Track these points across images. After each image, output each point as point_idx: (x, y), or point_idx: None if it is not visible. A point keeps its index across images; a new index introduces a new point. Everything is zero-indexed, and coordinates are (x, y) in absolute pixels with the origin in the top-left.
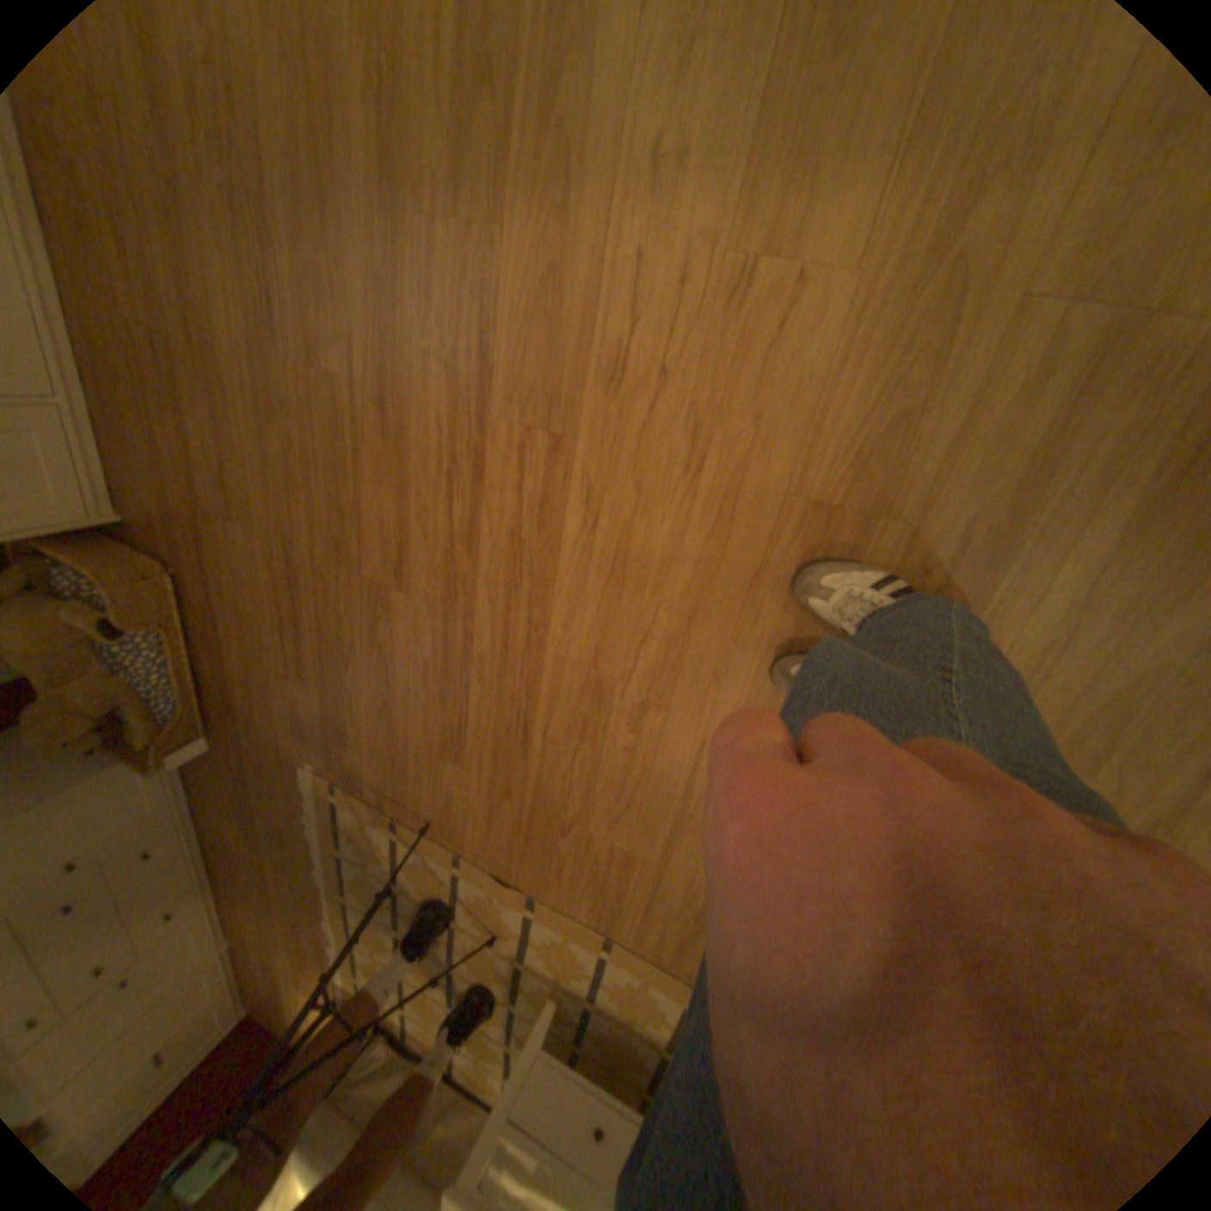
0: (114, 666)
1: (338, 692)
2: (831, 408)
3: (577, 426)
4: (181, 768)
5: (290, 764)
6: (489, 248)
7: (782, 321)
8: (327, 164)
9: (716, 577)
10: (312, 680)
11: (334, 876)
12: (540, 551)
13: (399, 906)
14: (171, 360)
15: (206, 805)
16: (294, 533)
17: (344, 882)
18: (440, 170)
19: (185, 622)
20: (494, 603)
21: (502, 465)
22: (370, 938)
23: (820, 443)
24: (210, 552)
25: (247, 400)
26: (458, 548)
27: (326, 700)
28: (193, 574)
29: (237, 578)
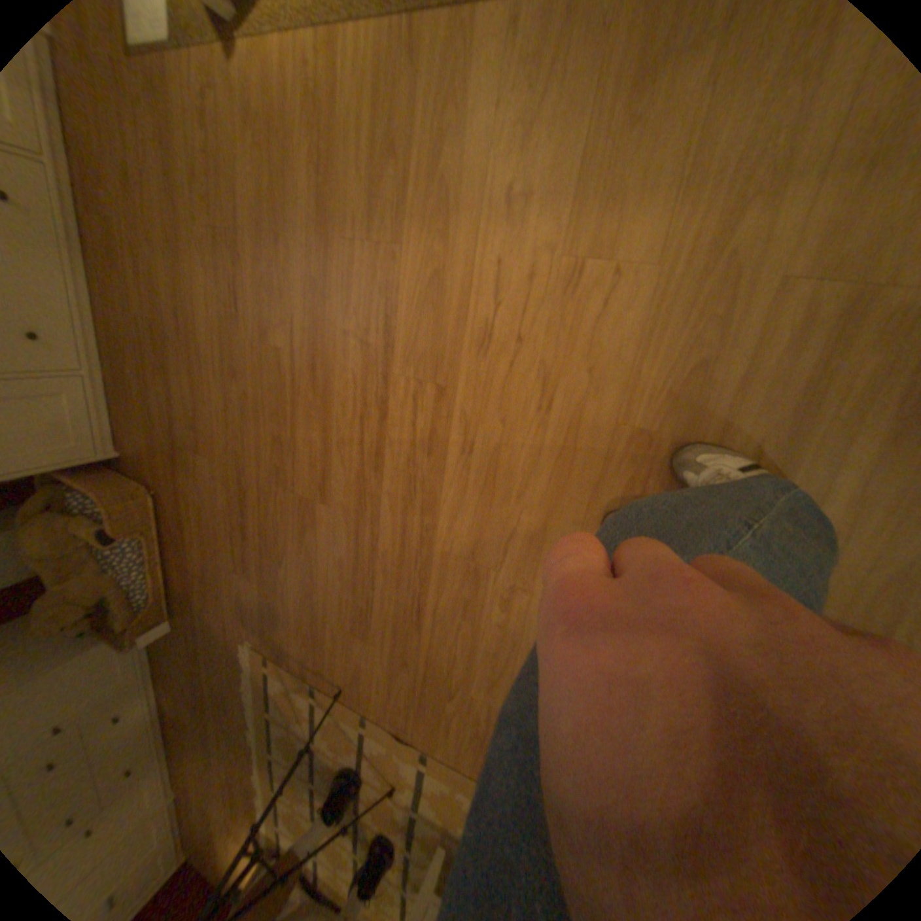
0: (104, 566)
1: (272, 583)
2: (645, 360)
3: (456, 379)
4: (148, 647)
5: (233, 642)
6: (391, 260)
7: (604, 301)
8: (279, 210)
9: (565, 487)
10: (253, 574)
11: (263, 736)
12: (429, 471)
13: (315, 762)
14: (163, 343)
15: (165, 677)
16: (244, 462)
17: (271, 741)
18: (357, 211)
19: (159, 531)
20: (394, 511)
21: (400, 408)
22: (291, 790)
23: (639, 386)
24: (181, 478)
25: (215, 369)
26: (366, 470)
27: (263, 590)
28: (168, 495)
29: (201, 497)
